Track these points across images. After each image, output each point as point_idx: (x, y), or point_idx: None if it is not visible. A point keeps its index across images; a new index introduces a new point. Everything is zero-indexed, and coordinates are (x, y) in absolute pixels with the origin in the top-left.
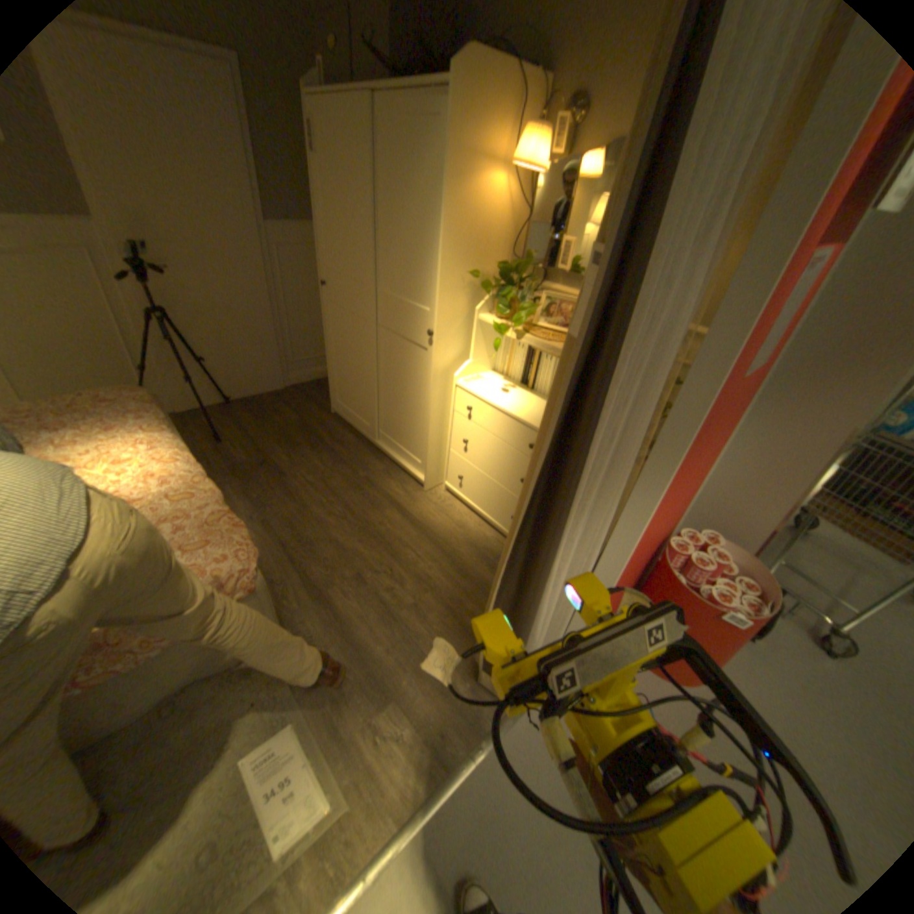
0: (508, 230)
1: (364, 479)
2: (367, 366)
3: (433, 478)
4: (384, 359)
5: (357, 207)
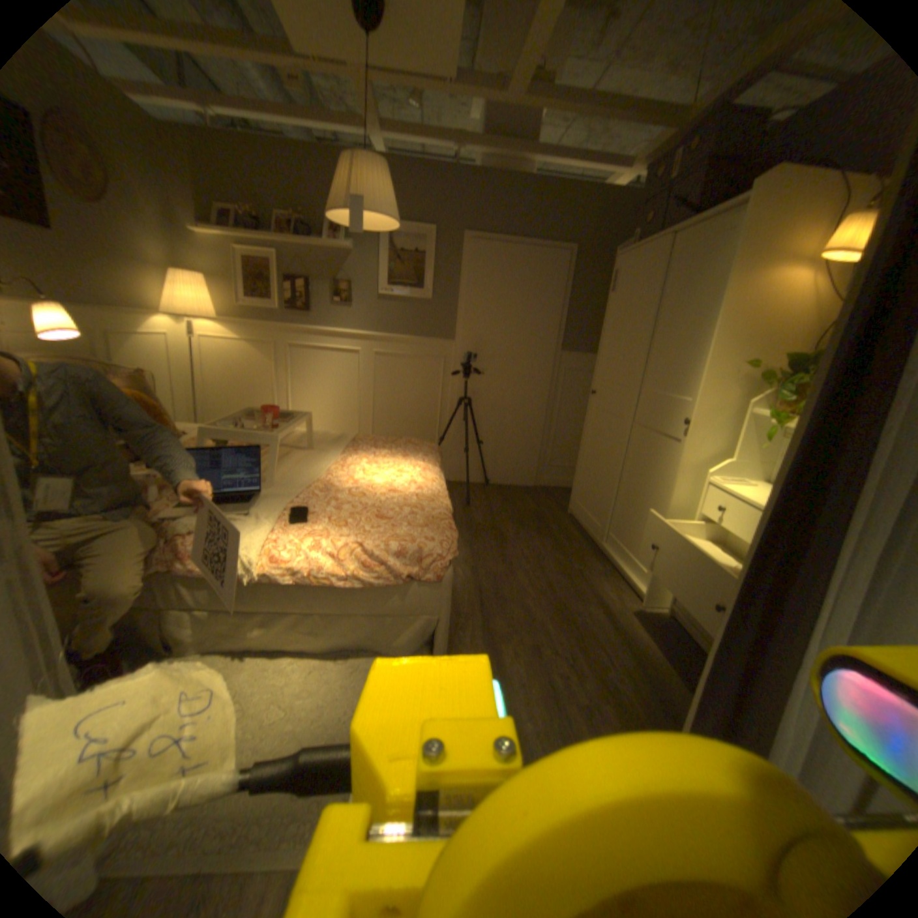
0: (811, 327)
1: (578, 571)
2: (614, 463)
3: (658, 595)
4: (633, 455)
5: (641, 322)
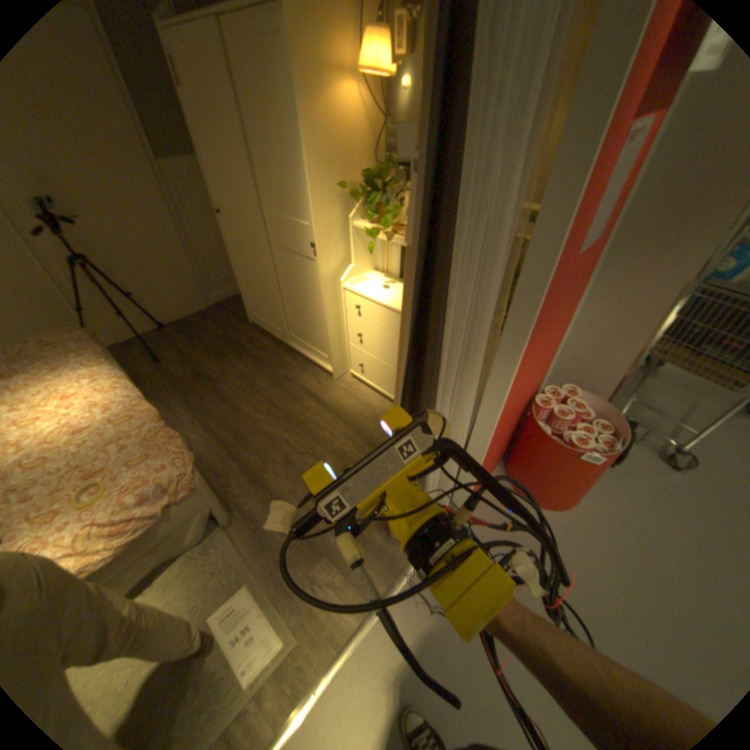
0: (367, 138)
1: (283, 376)
2: (269, 281)
3: (339, 368)
4: (281, 272)
5: (229, 135)
